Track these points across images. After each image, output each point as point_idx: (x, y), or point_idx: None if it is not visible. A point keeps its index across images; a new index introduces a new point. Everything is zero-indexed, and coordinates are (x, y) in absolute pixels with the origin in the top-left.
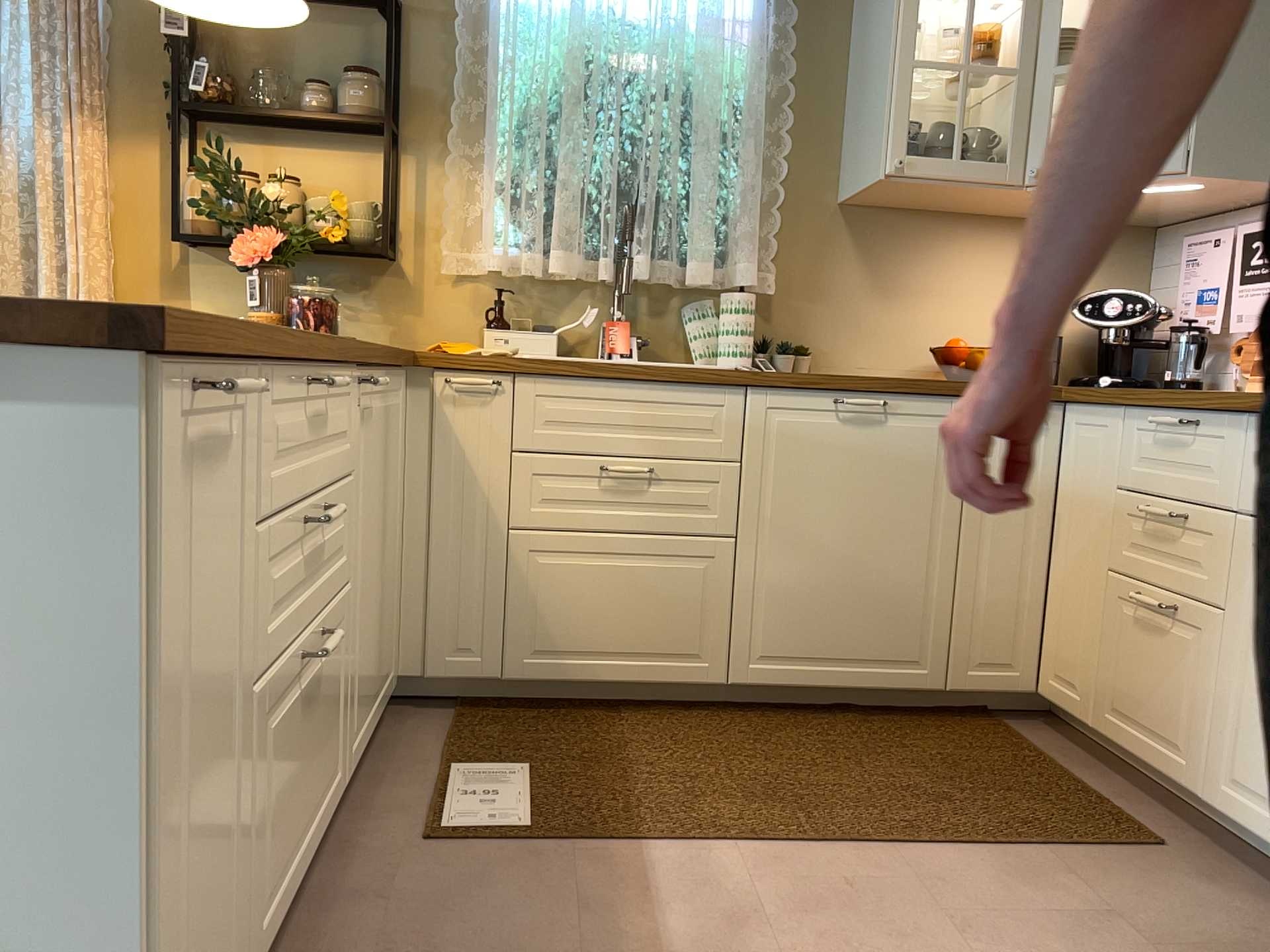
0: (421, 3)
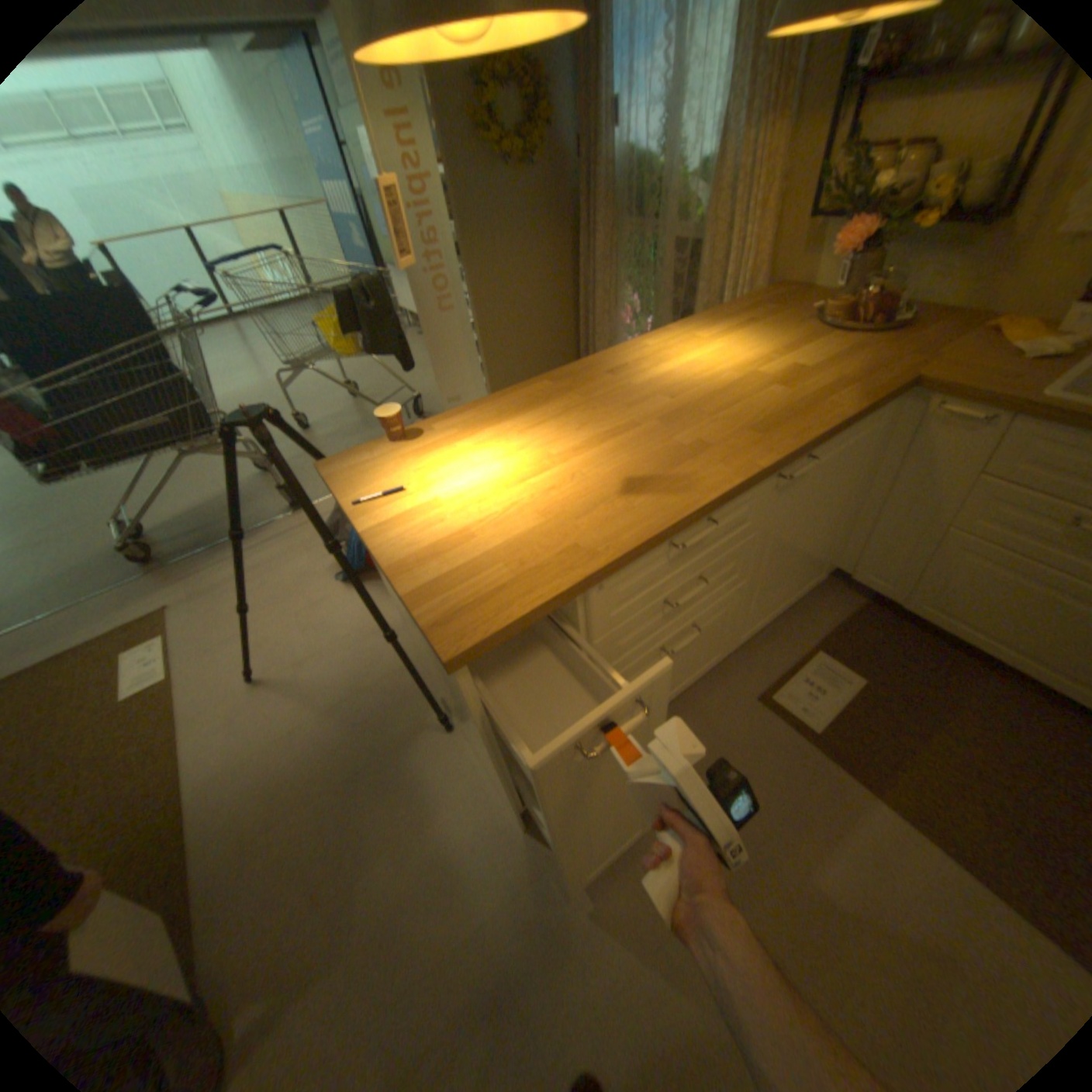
0: None
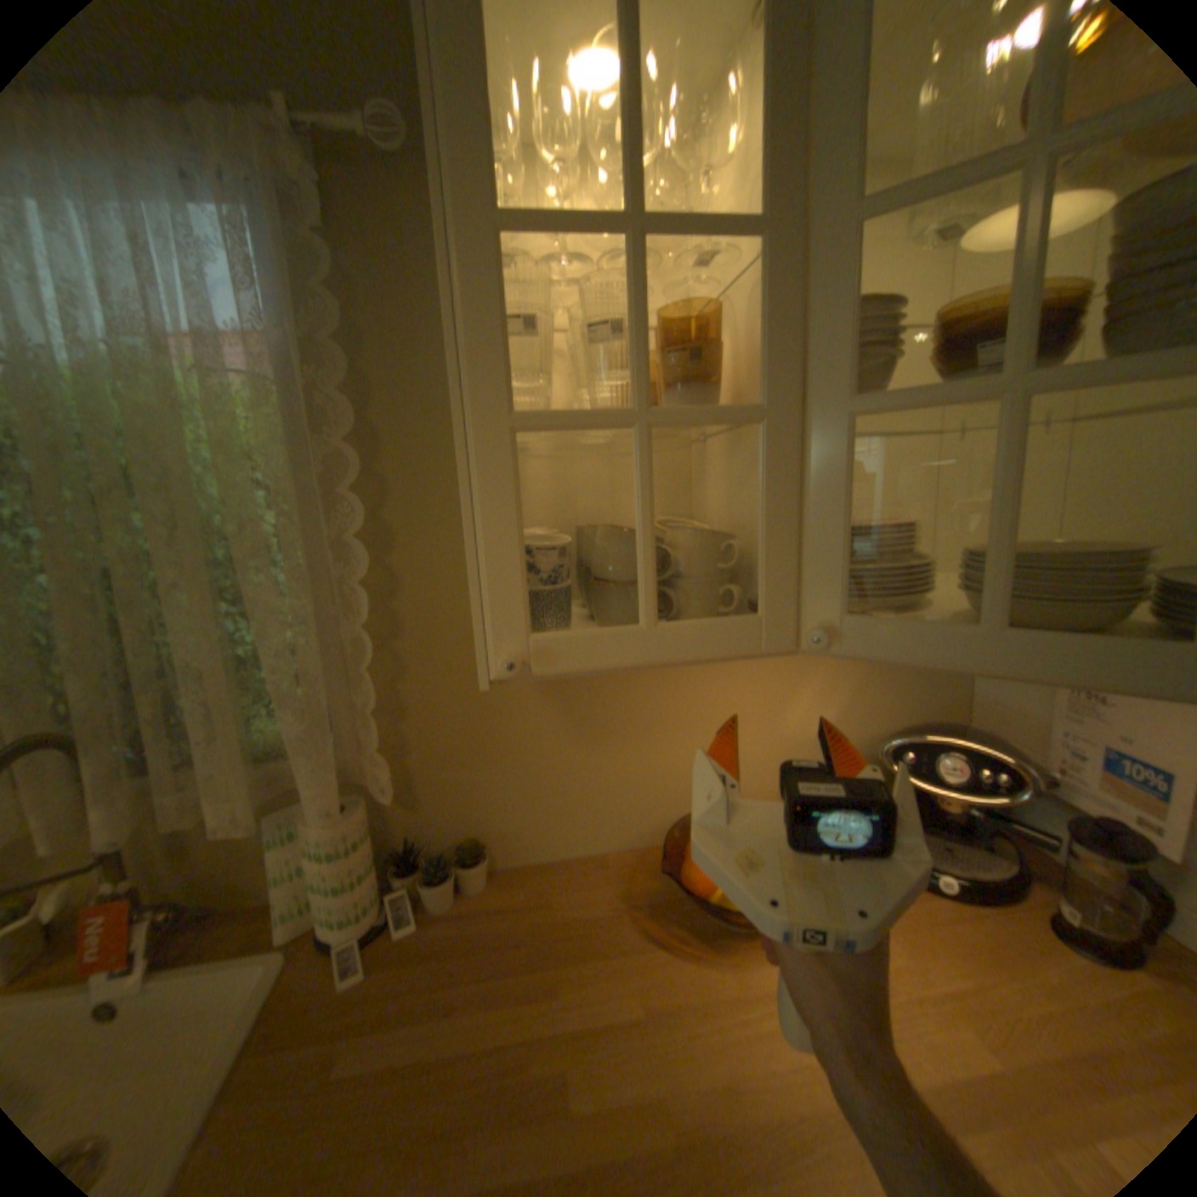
0: None
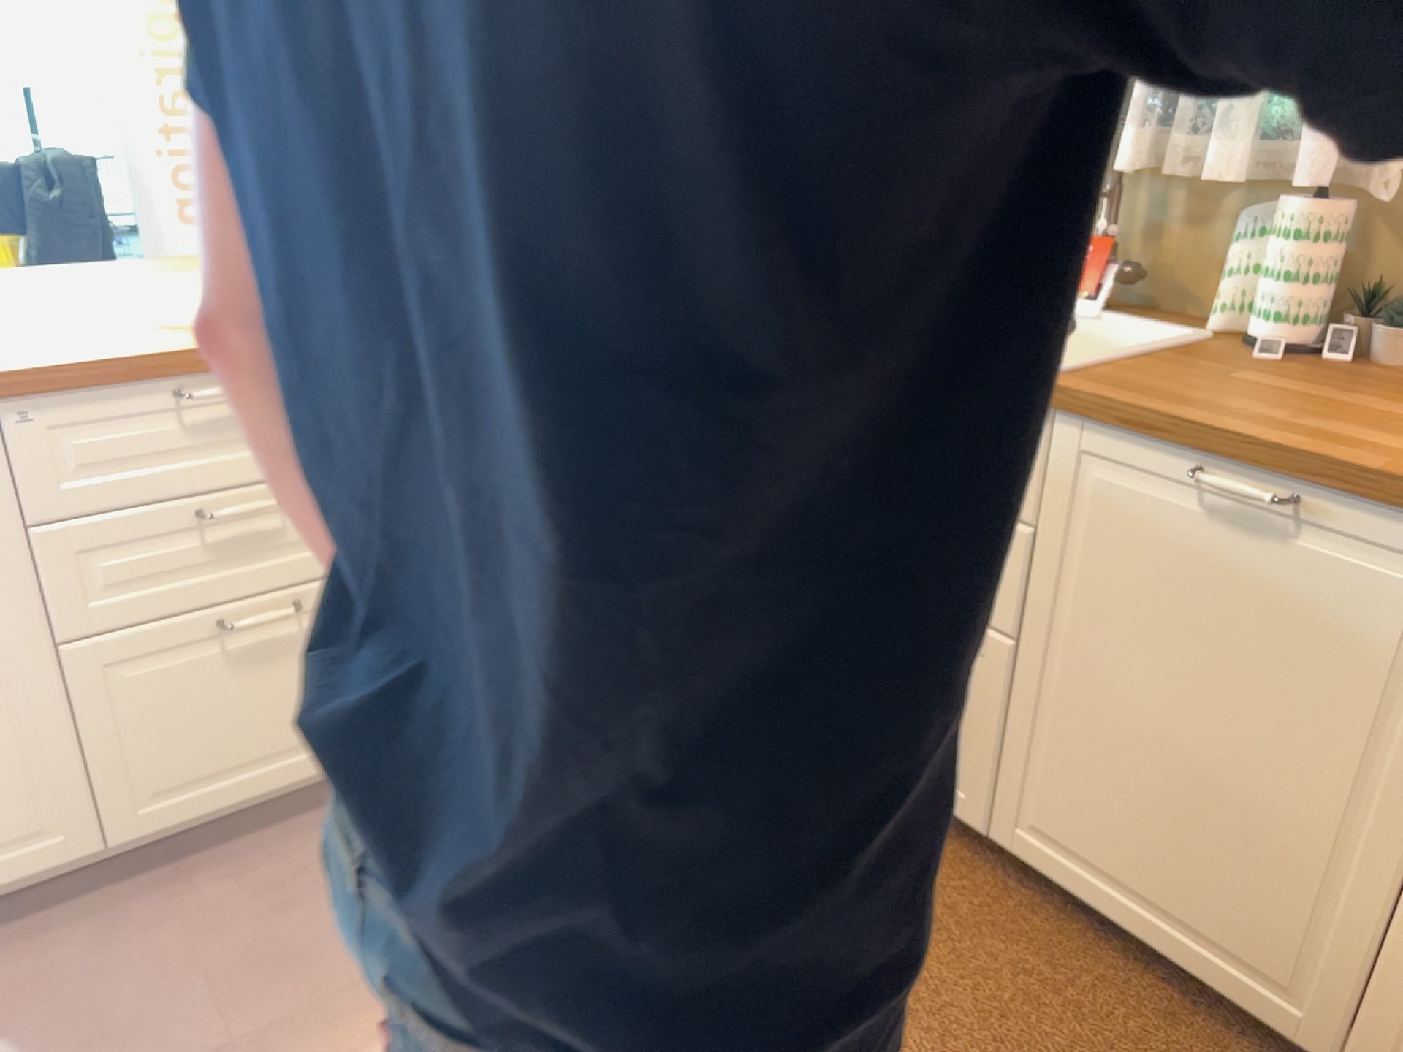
0: None
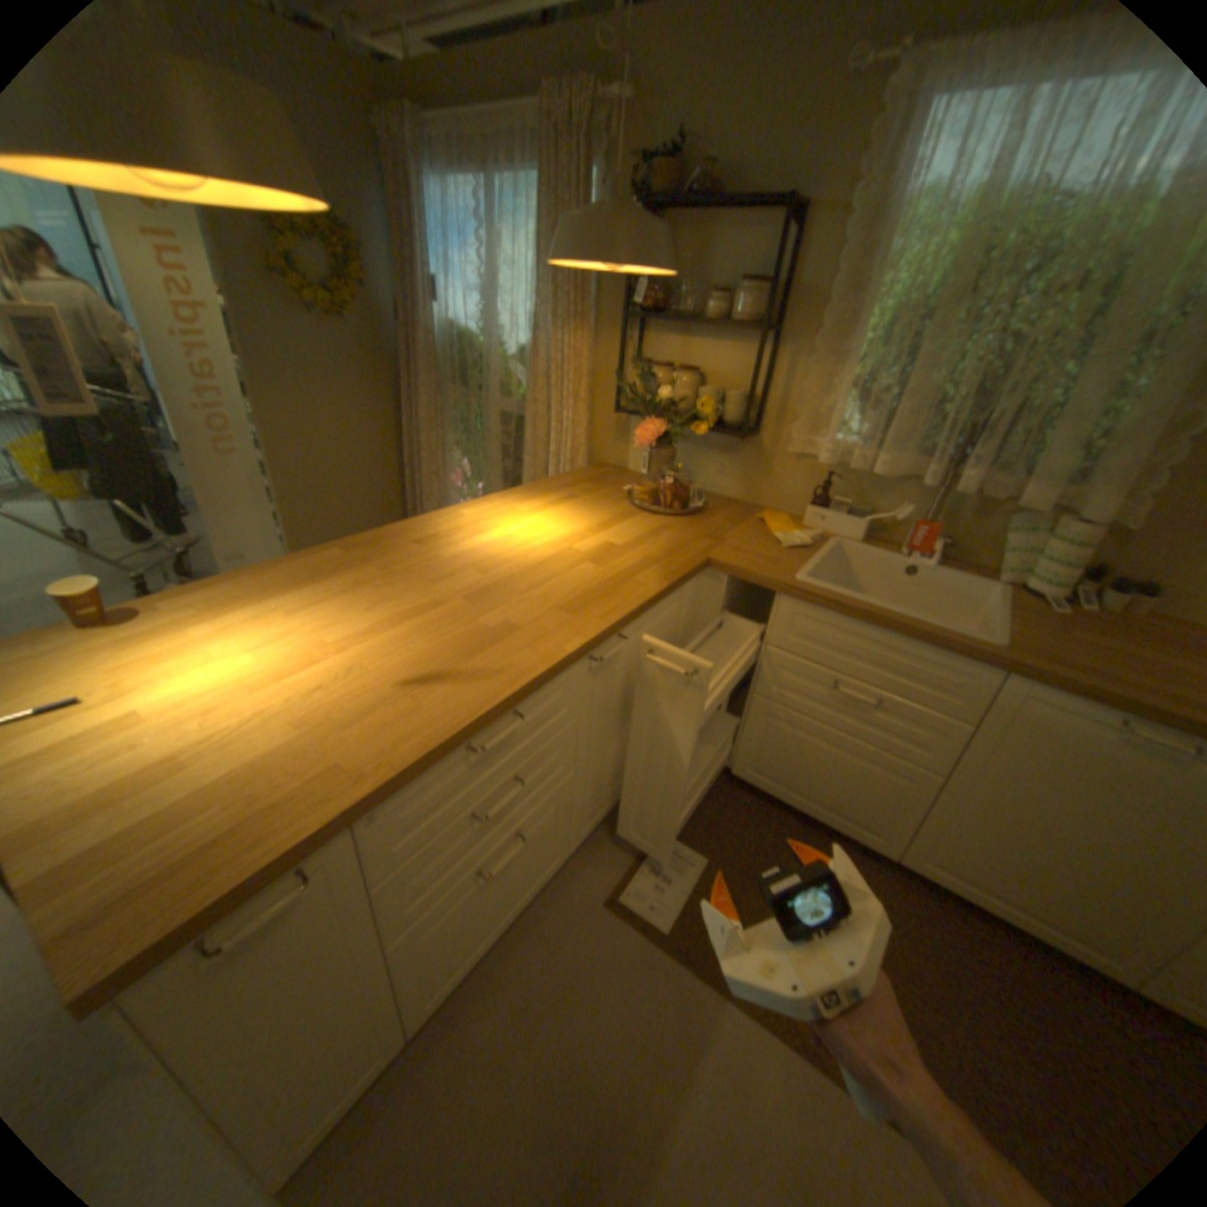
0: (826, 193)
